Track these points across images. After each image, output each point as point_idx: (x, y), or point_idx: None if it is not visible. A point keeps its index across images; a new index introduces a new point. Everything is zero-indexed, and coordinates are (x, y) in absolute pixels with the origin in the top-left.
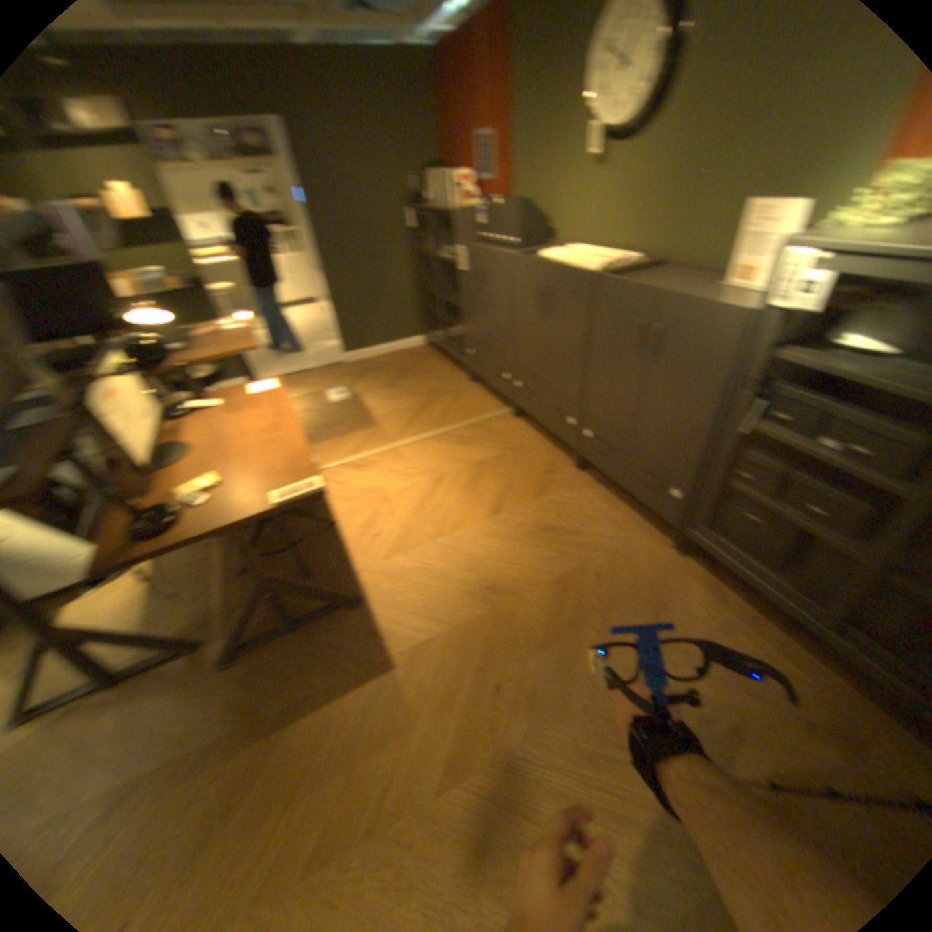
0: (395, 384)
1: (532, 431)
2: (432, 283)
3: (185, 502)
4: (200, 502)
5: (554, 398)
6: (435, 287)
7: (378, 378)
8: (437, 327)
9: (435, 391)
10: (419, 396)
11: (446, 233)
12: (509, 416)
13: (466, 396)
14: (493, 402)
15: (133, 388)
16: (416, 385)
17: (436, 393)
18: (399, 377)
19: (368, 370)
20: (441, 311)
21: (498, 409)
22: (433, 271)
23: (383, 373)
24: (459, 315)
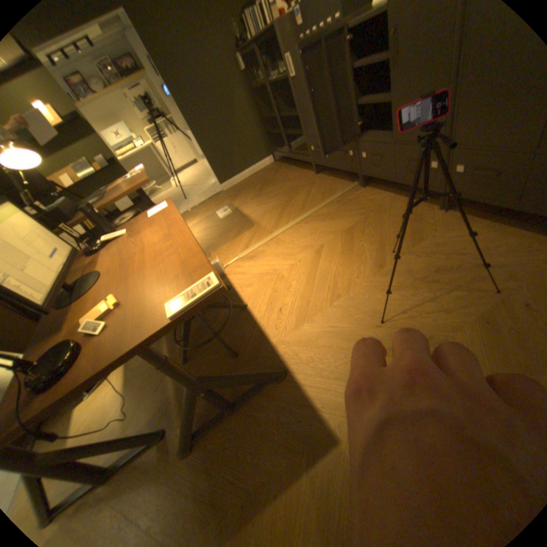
0: (263, 191)
1: (387, 191)
2: (271, 109)
3: (91, 329)
4: (105, 326)
5: (413, 148)
6: (274, 110)
7: (251, 191)
8: (282, 144)
9: (294, 187)
10: (284, 194)
11: (273, 58)
12: (362, 186)
13: (319, 183)
14: (343, 180)
15: (46, 230)
16: (279, 187)
17: (295, 188)
18: (265, 186)
19: (242, 188)
20: (283, 127)
21: (350, 184)
22: (270, 97)
23: (253, 187)
24: (297, 124)
